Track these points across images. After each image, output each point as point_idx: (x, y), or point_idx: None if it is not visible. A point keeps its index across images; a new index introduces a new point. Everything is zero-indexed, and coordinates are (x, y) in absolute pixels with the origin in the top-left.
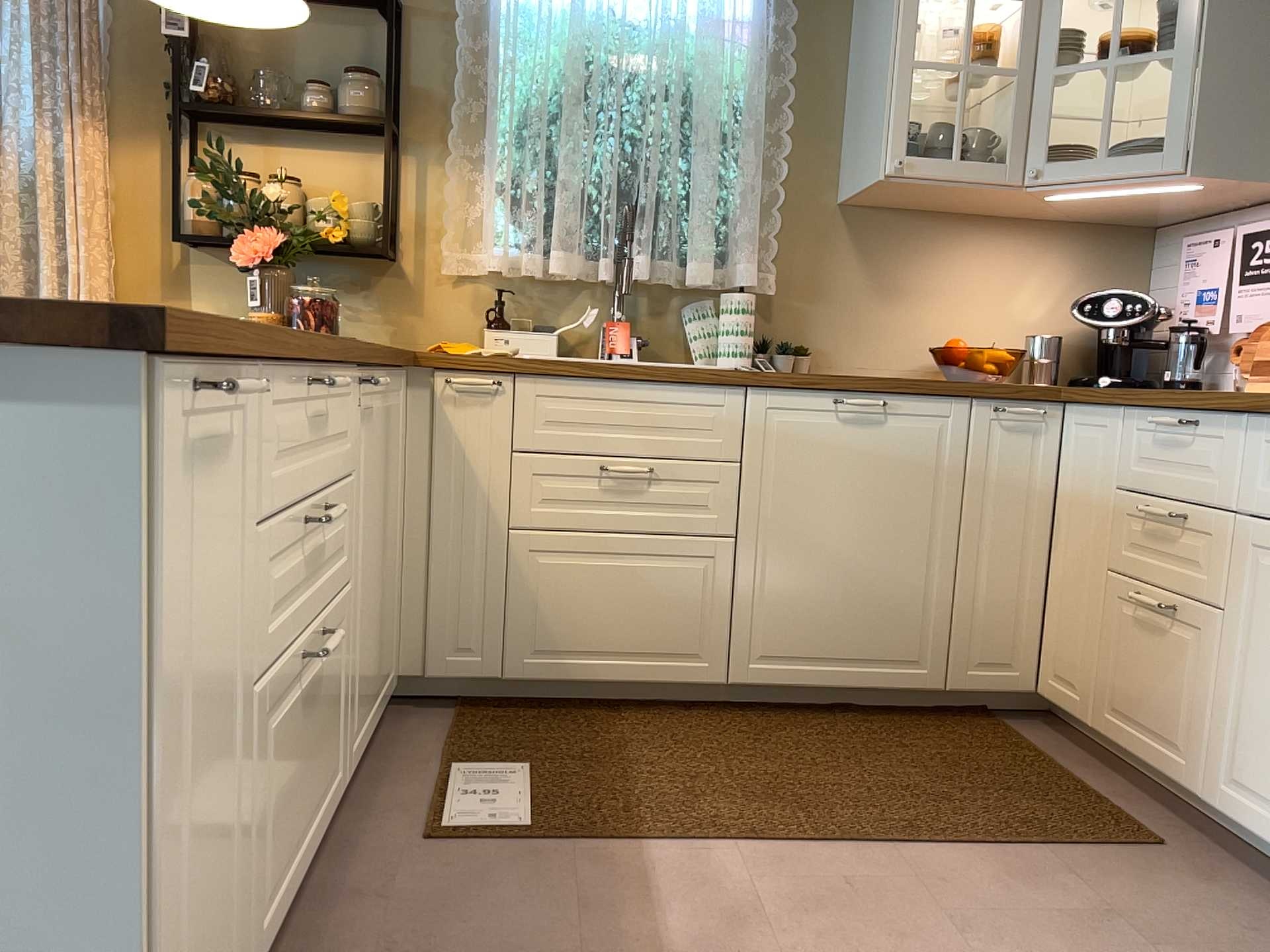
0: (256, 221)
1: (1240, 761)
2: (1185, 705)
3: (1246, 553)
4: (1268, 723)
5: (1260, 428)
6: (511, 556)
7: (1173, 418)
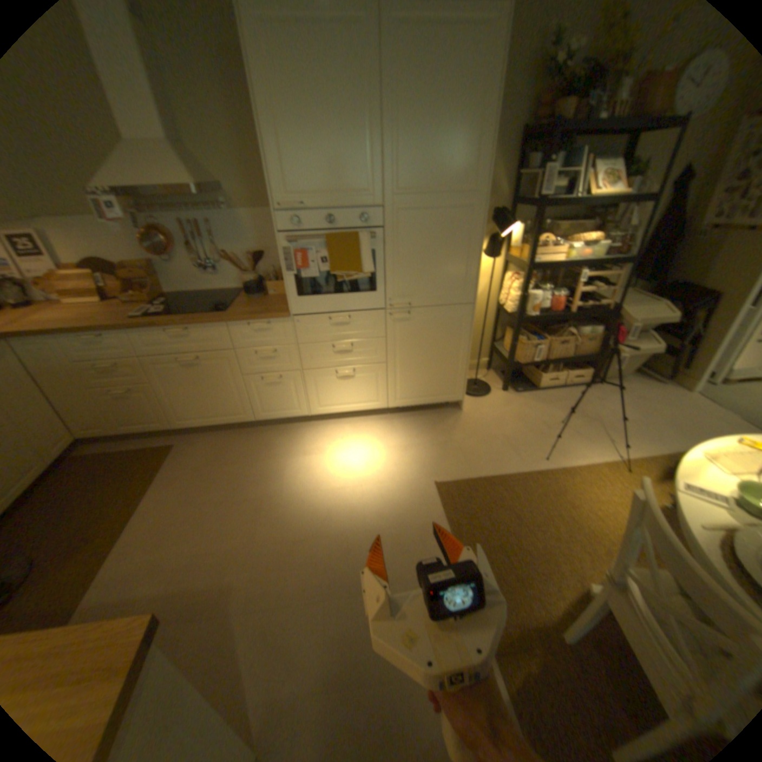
0: None
1: (178, 415)
2: (151, 412)
3: (149, 368)
4: (182, 403)
5: (133, 333)
6: None
7: (87, 336)
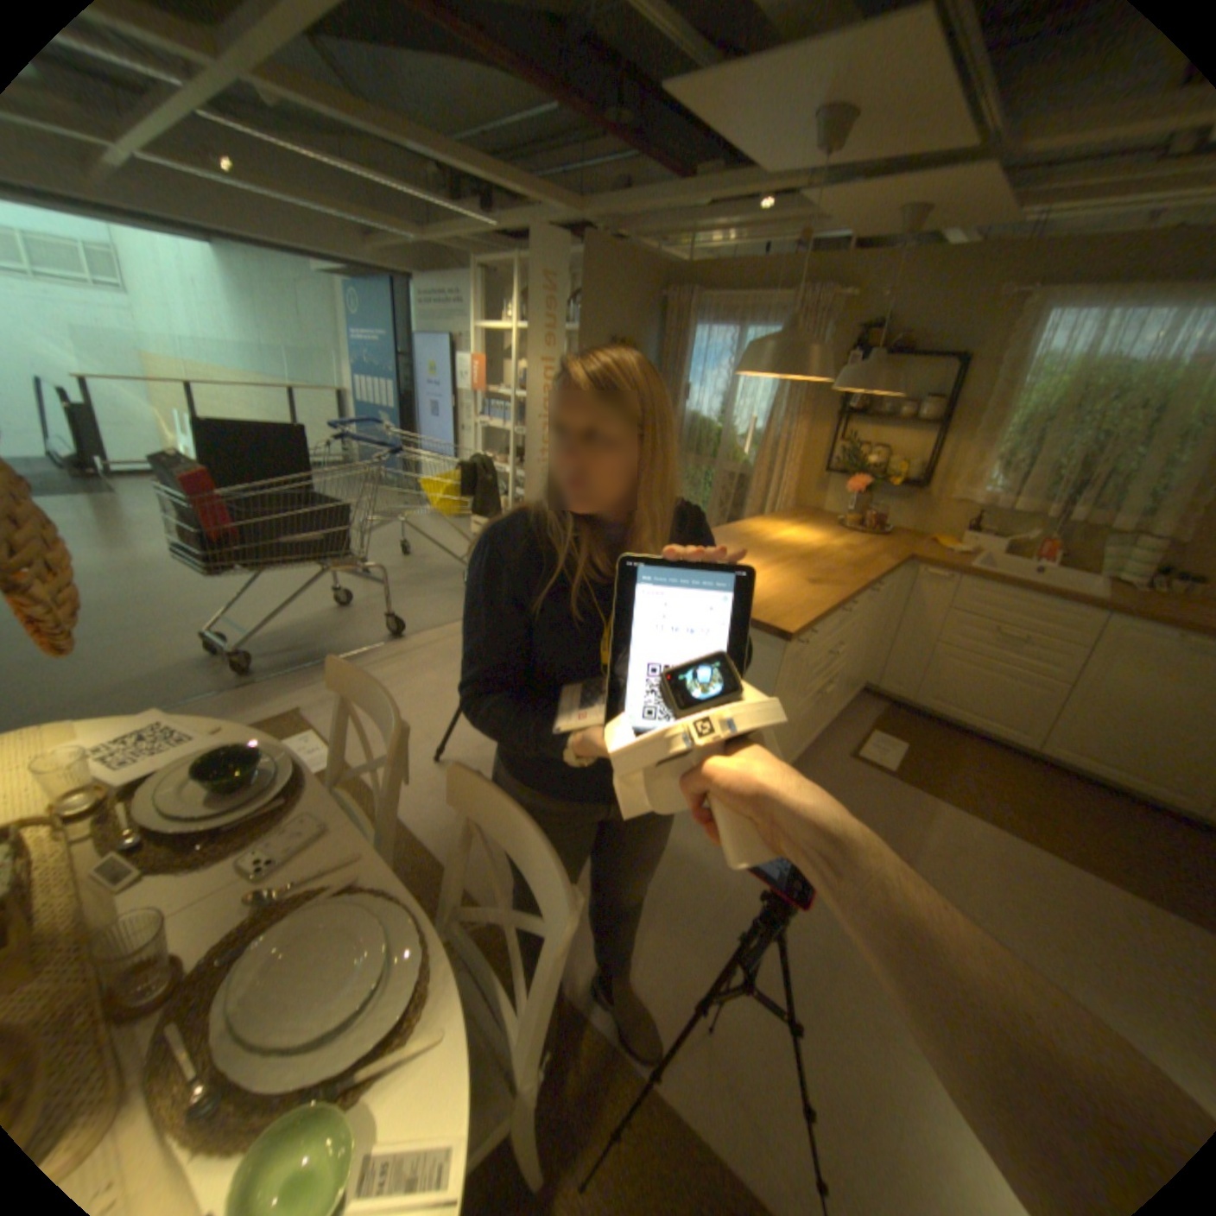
0: (859, 470)
1: None
2: None
3: None
4: None
5: None
6: (934, 653)
7: None
